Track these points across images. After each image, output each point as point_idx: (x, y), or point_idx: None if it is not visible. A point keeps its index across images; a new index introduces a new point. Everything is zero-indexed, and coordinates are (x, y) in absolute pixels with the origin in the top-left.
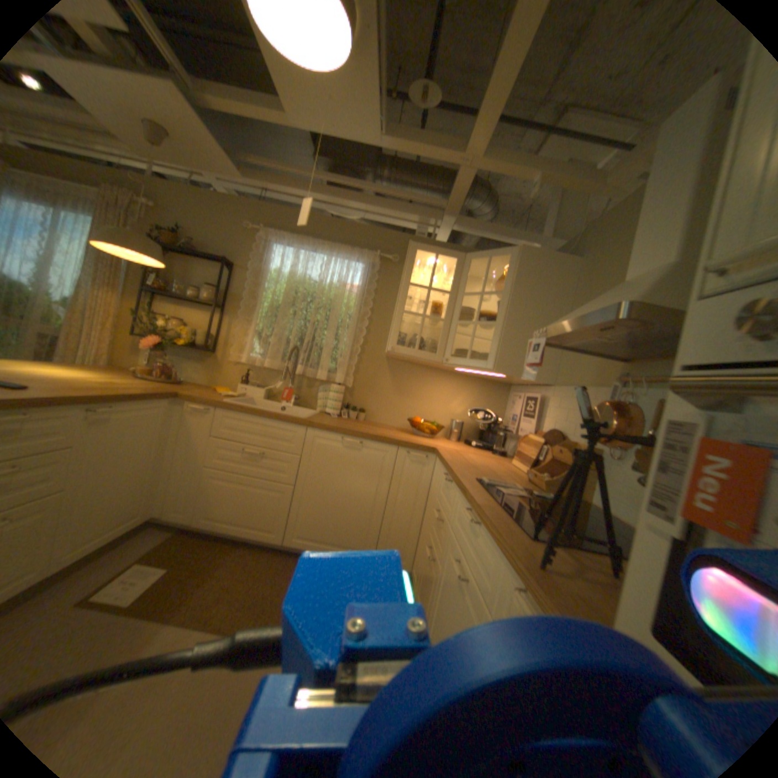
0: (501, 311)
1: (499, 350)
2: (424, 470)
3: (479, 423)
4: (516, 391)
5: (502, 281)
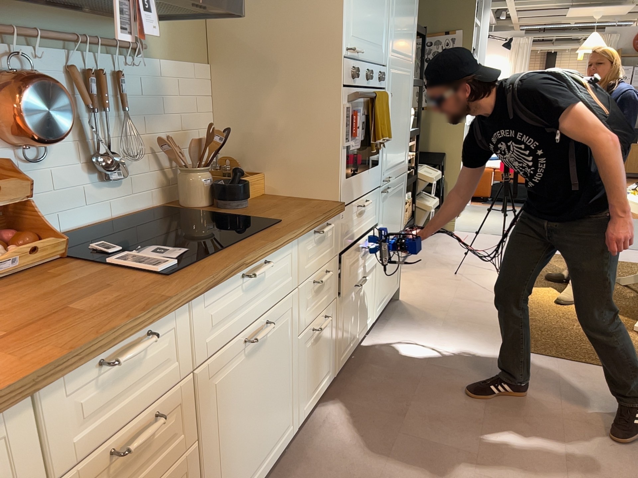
0: None
1: None
2: None
3: None
4: None
5: None
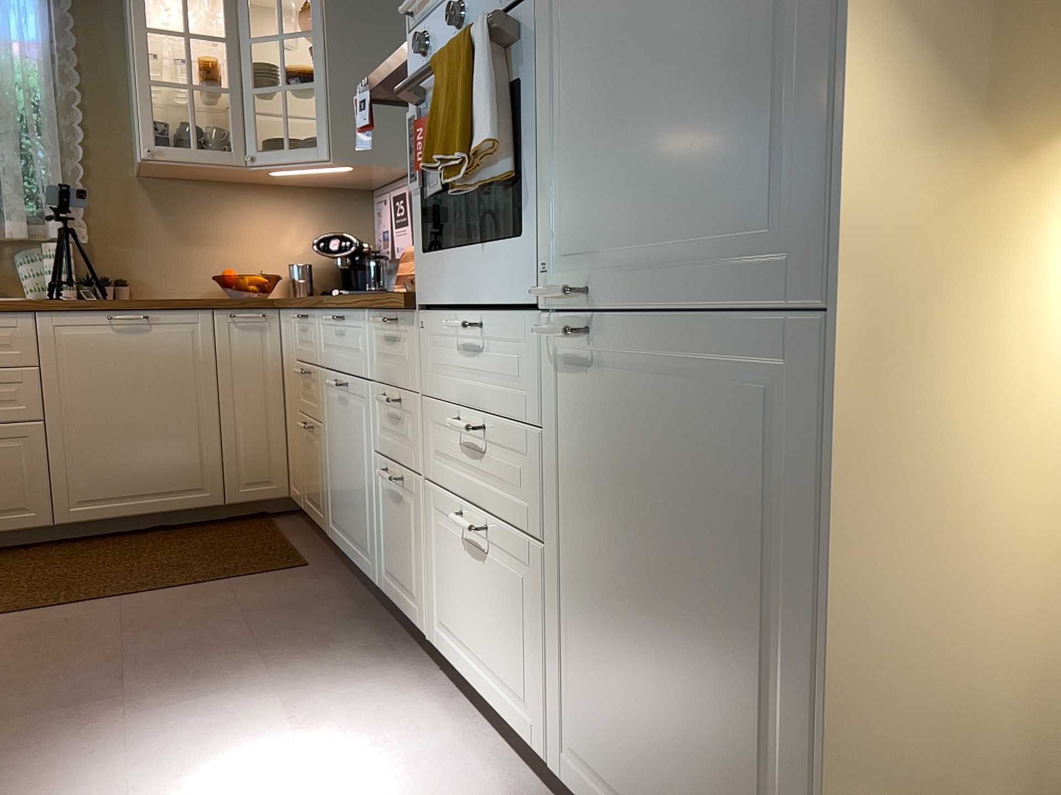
0: (318, 62)
1: (330, 126)
2: (266, 337)
3: (337, 262)
4: (381, 195)
5: (308, 12)
